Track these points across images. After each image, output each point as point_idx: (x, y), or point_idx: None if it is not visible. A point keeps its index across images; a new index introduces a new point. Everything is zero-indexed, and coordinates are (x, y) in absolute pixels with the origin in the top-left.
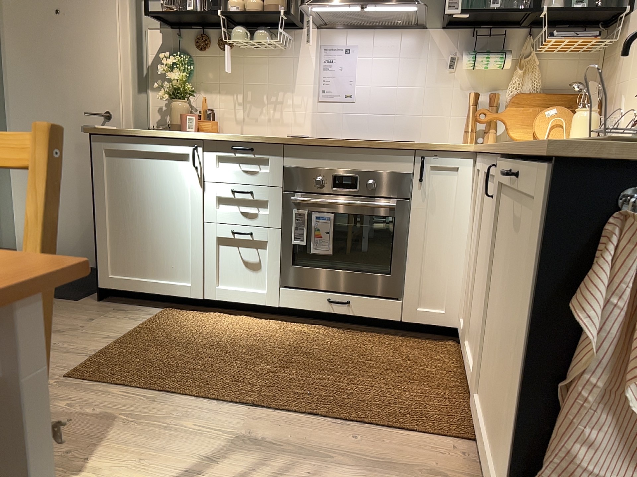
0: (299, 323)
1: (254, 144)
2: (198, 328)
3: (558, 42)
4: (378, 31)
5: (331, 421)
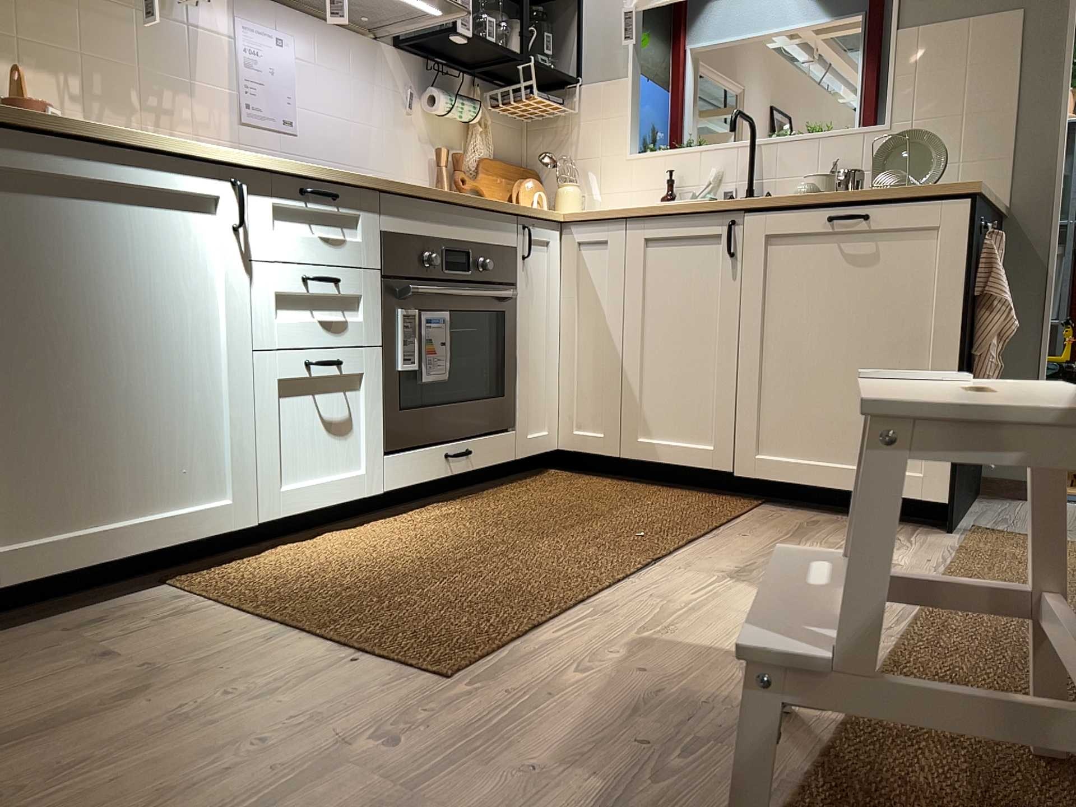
0: (397, 514)
1: (339, 185)
2: (342, 565)
3: (543, 100)
4: (313, 20)
5: (713, 534)
